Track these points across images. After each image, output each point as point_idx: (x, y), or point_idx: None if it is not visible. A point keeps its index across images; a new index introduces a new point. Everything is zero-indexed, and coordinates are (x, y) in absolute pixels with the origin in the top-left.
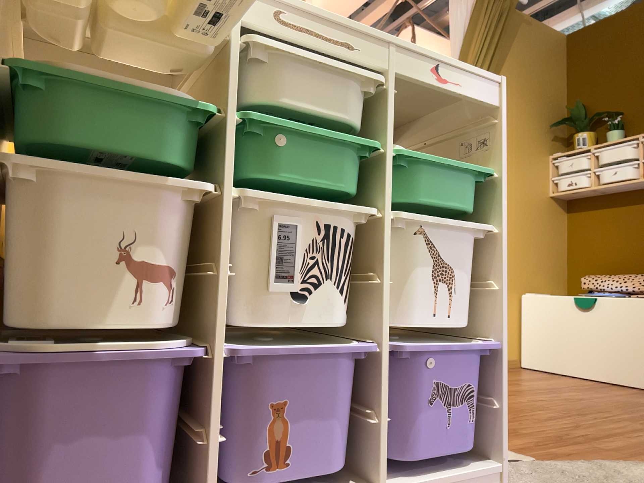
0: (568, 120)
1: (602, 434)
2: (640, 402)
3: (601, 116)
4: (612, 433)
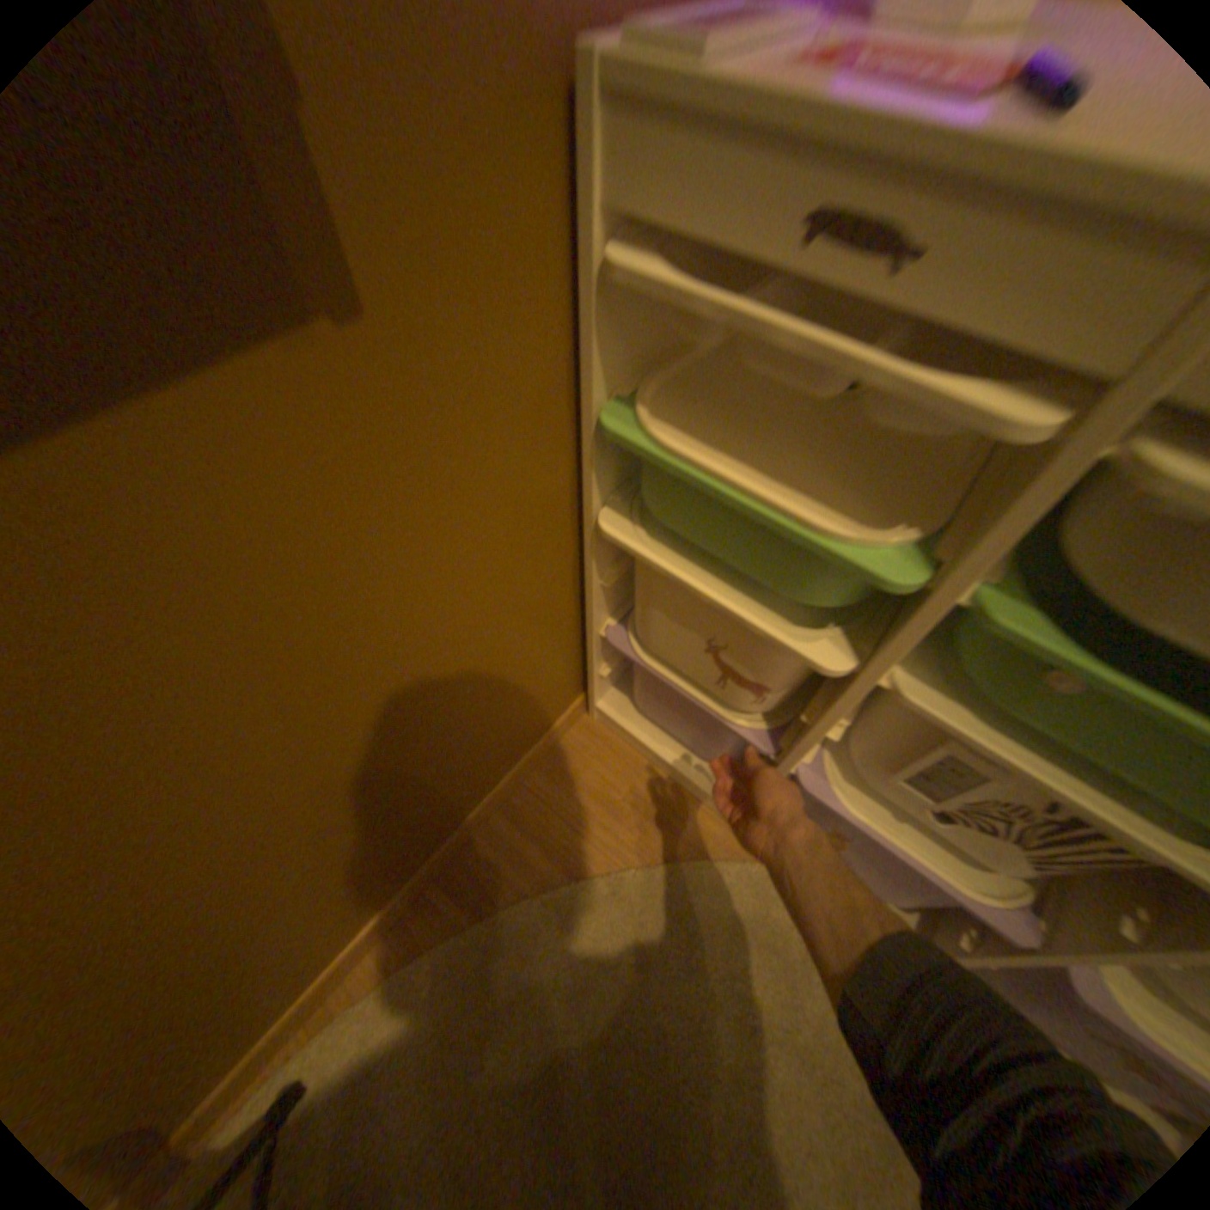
0: None
1: None
2: None
3: None
4: None
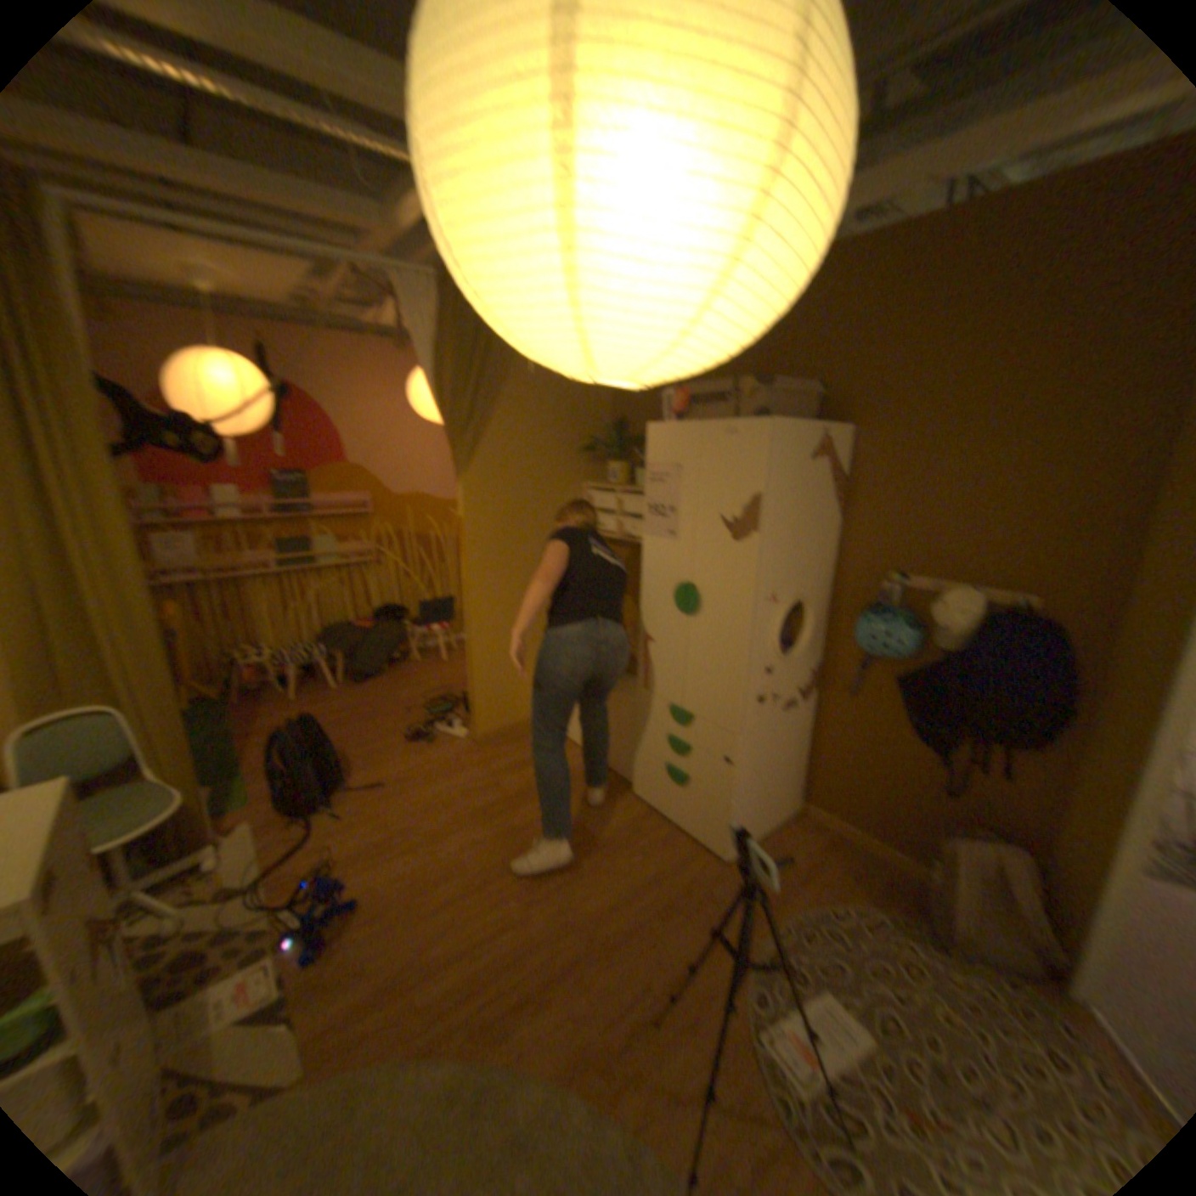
0: (606, 446)
1: (454, 966)
2: (586, 833)
3: (641, 444)
4: (469, 959)
